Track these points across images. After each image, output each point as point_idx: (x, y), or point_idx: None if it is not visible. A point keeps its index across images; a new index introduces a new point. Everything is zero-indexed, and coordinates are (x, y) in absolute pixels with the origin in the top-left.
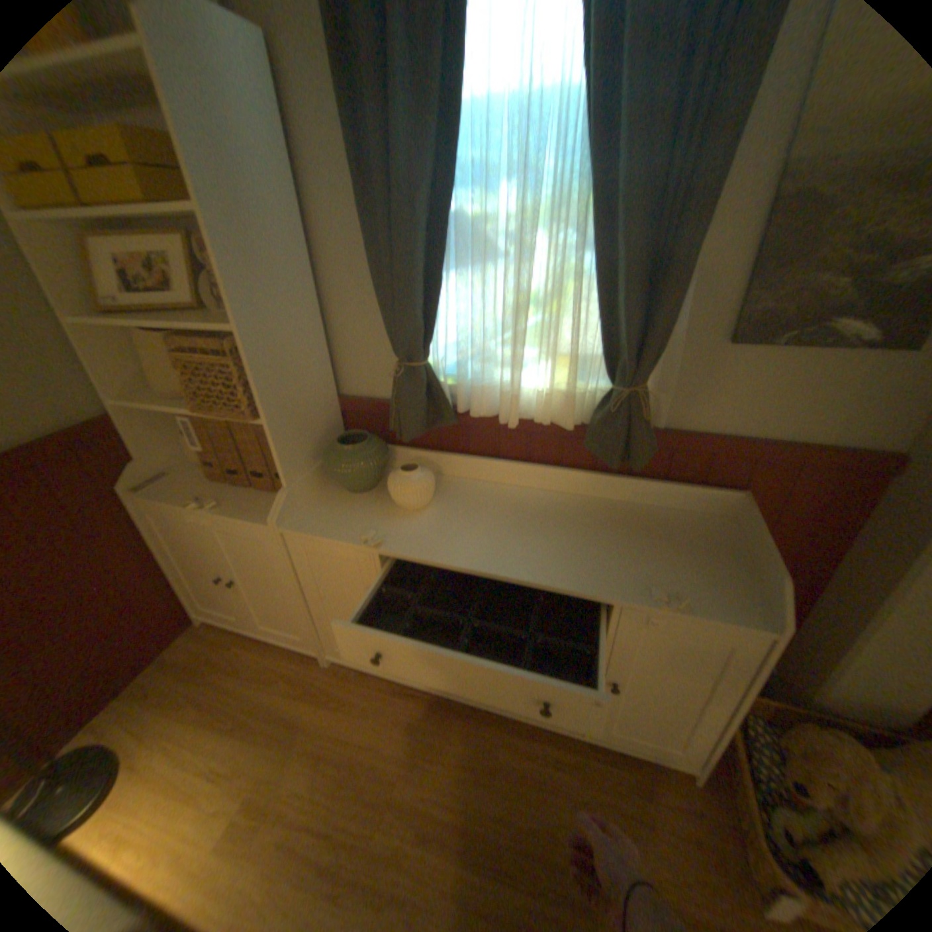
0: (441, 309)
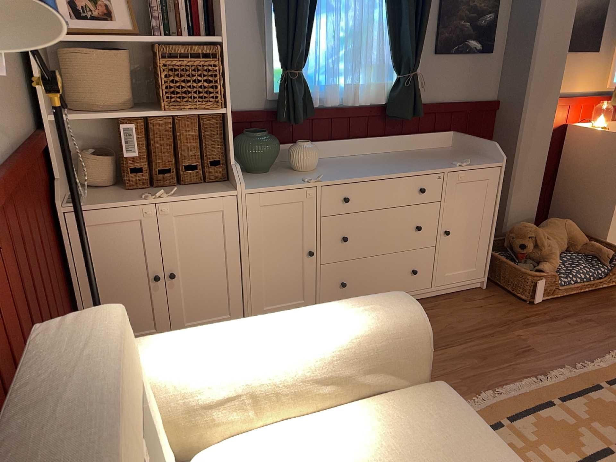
0: (311, 38)
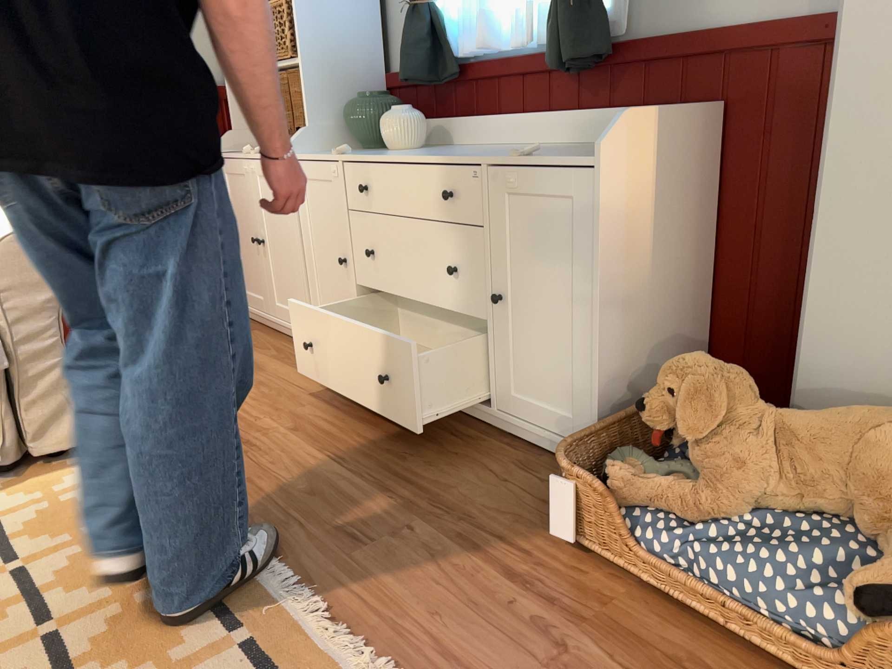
0: None
